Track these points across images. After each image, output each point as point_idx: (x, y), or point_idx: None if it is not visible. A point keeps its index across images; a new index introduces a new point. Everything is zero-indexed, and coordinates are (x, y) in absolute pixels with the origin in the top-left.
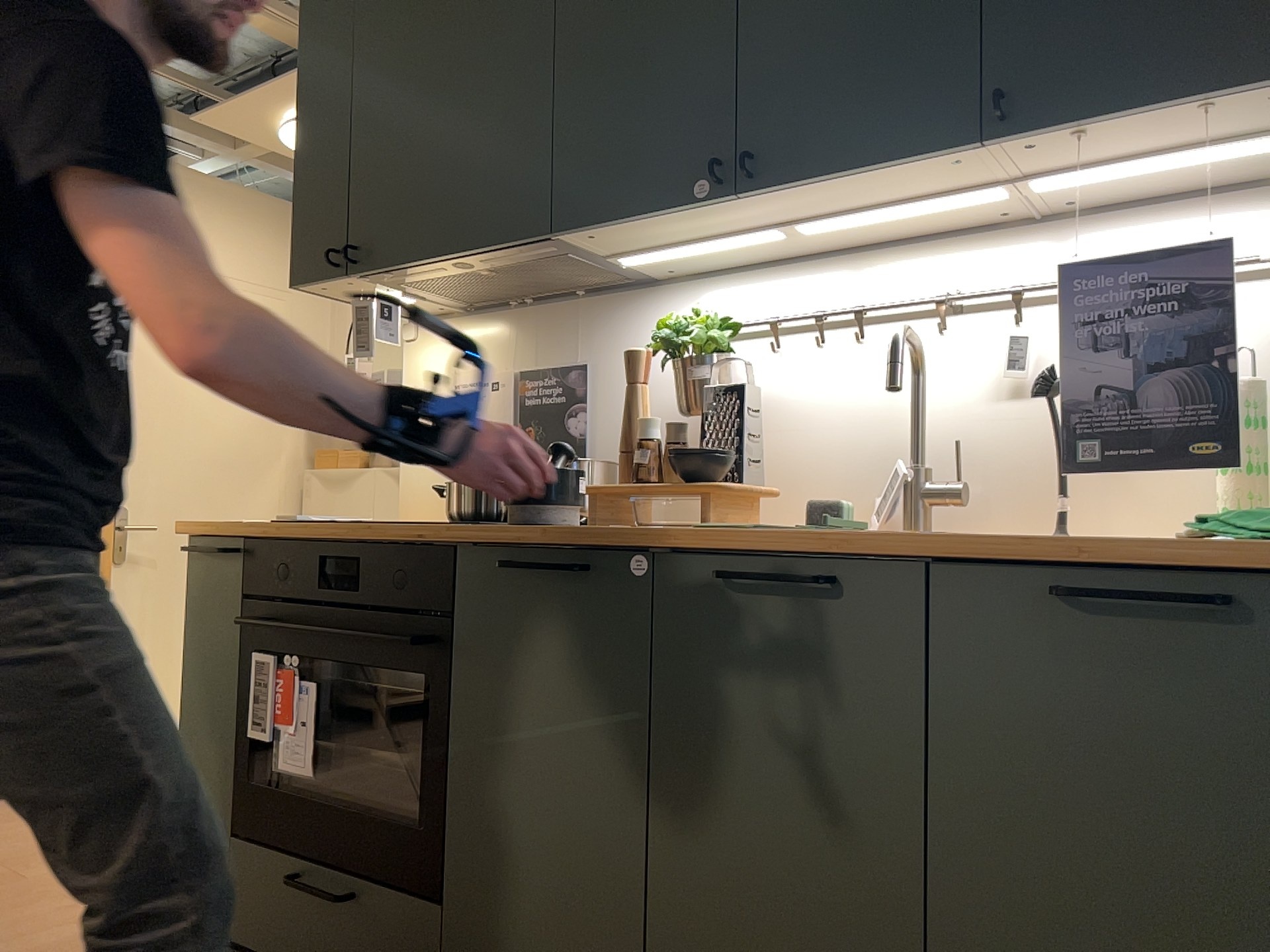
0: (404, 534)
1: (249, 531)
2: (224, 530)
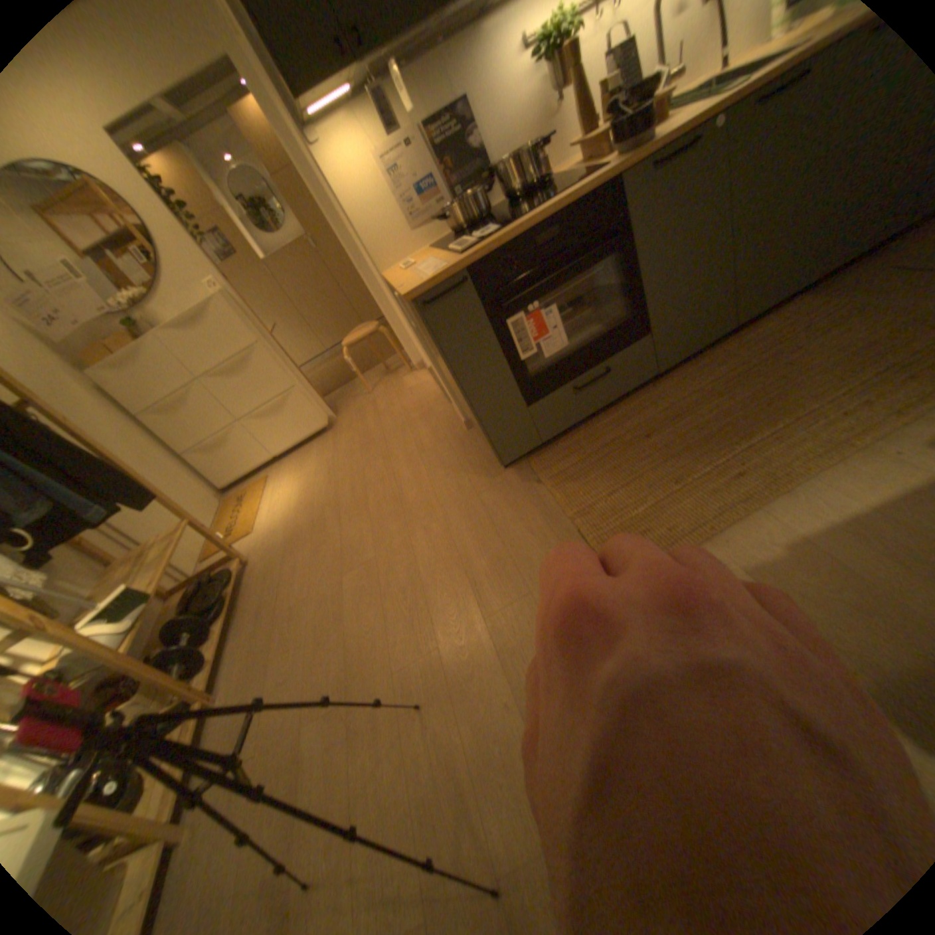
0: (581, 189)
1: (462, 263)
2: (449, 272)
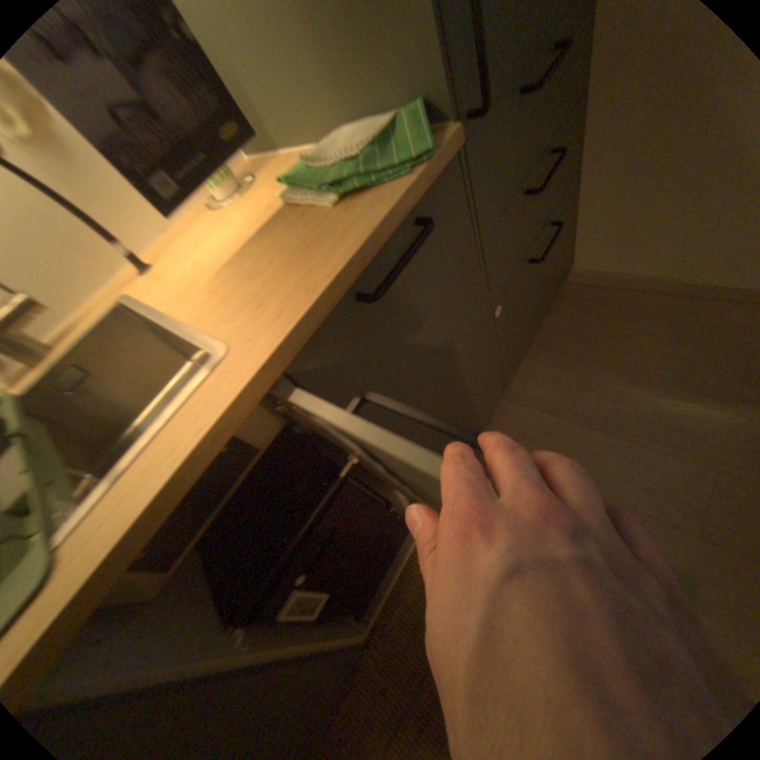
0: None
1: None
2: None
